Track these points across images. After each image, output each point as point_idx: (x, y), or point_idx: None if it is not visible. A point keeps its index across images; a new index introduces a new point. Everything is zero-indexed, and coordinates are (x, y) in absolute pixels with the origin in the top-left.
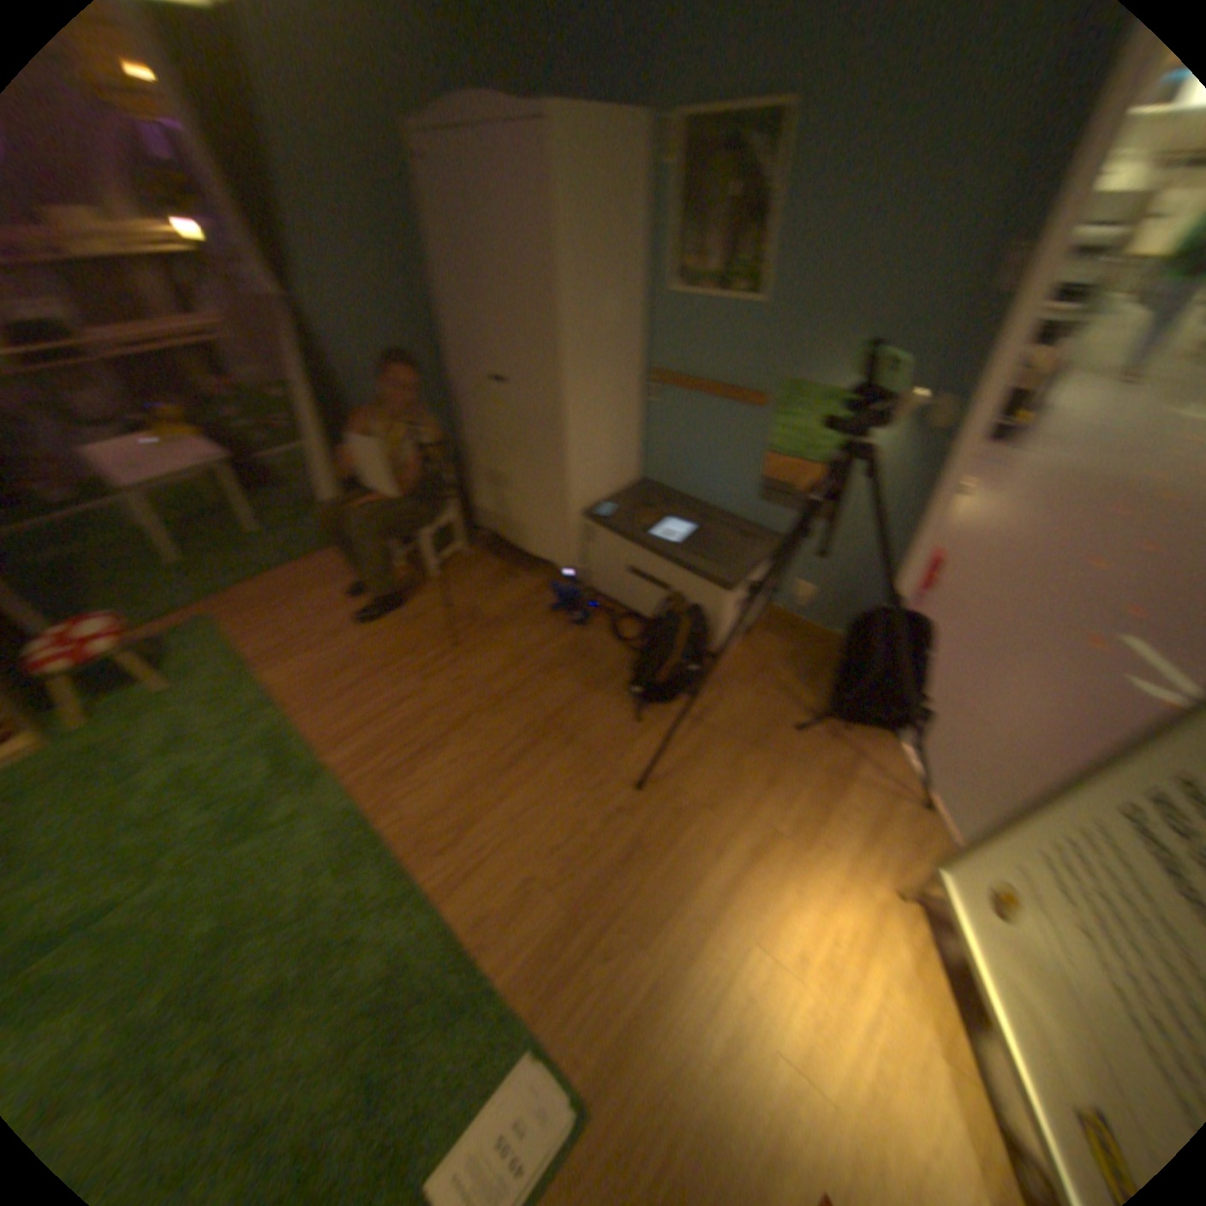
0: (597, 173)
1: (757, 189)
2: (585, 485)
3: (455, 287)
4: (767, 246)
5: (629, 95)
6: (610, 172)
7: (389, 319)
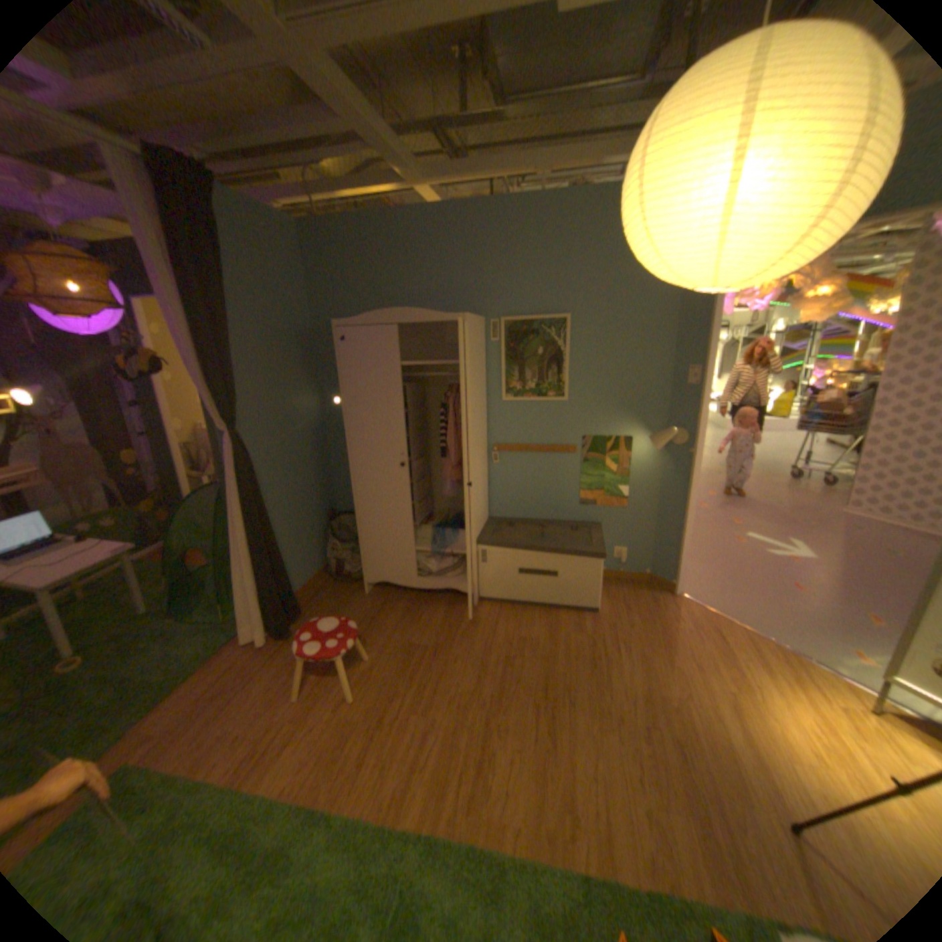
0: (477, 345)
1: (556, 349)
2: (478, 521)
3: (375, 410)
4: (566, 373)
5: (469, 310)
6: (479, 344)
7: (285, 439)
